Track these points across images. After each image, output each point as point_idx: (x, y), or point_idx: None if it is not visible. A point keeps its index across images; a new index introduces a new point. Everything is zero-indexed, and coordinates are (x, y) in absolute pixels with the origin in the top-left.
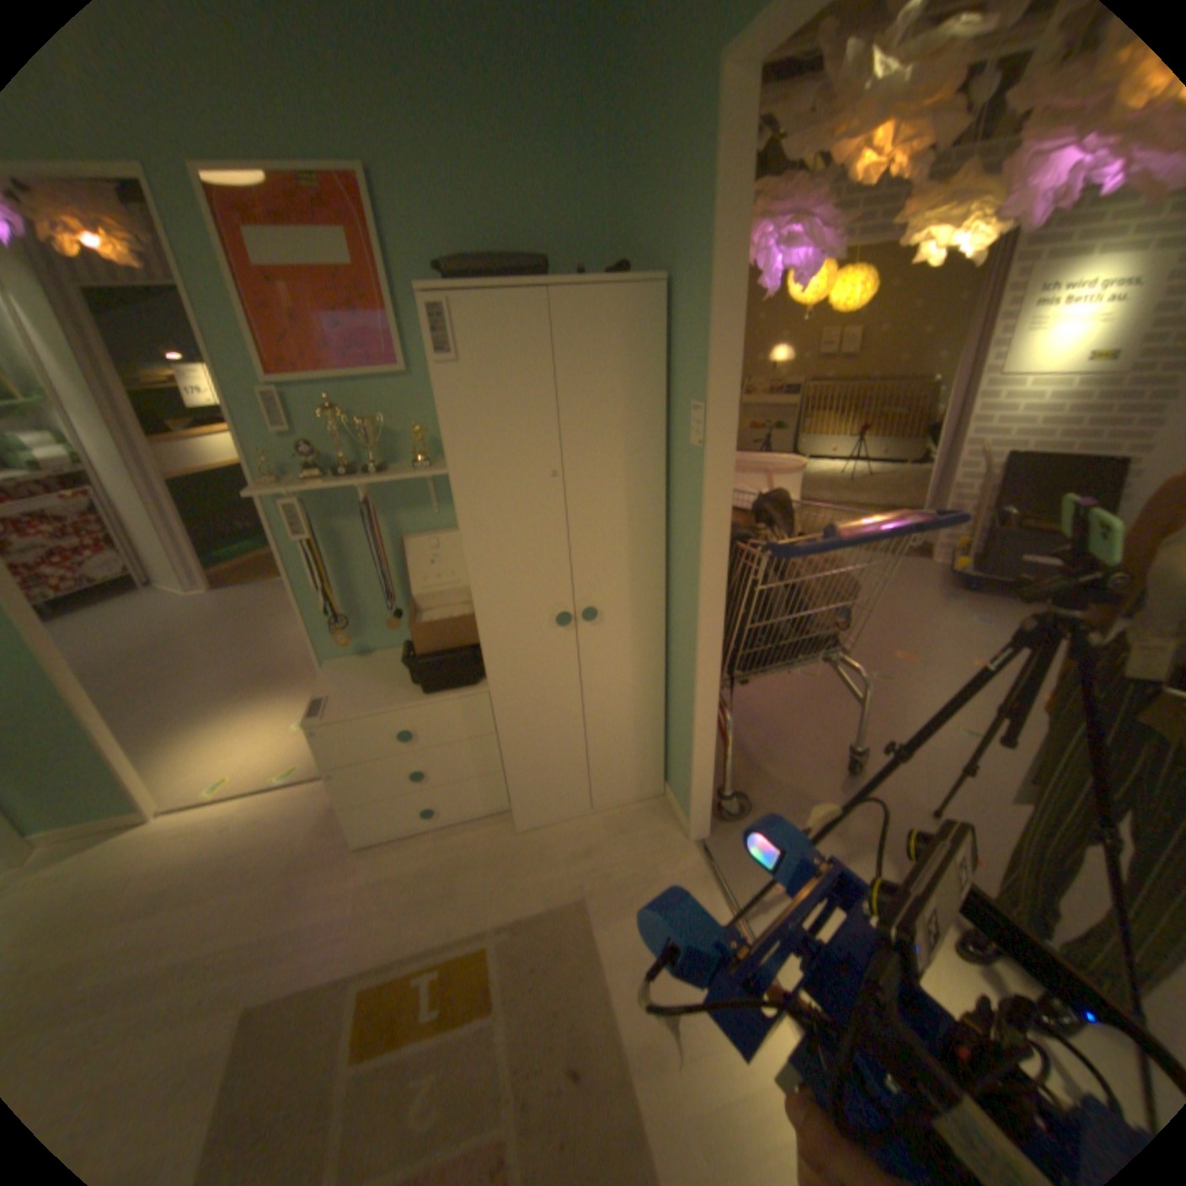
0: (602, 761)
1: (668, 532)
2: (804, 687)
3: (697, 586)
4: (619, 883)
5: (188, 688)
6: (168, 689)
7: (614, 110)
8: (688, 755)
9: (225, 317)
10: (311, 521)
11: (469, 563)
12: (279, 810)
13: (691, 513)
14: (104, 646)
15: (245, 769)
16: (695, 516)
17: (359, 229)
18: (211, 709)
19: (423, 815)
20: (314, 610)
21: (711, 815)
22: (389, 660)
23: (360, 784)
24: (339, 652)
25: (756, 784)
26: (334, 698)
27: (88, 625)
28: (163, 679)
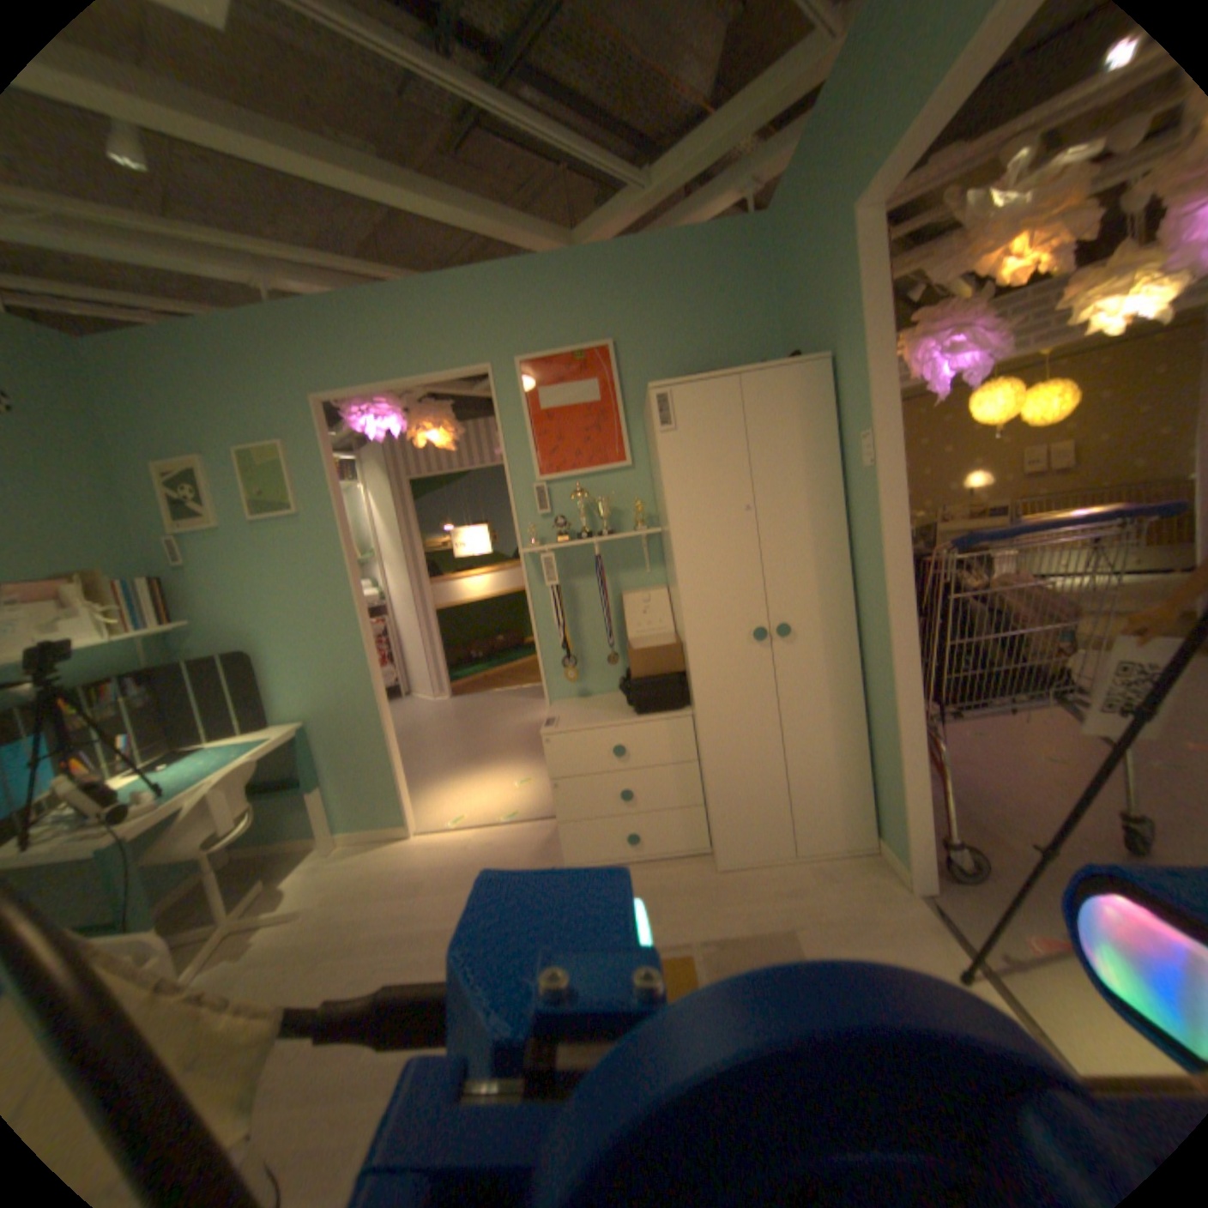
0: (804, 798)
1: (852, 556)
2: (1052, 772)
3: (884, 591)
4: (832, 923)
5: (436, 757)
6: (422, 758)
7: (781, 274)
8: (898, 784)
9: (519, 443)
10: (557, 578)
11: (679, 582)
12: (505, 838)
13: (870, 526)
14: None
15: (478, 810)
16: (874, 526)
17: (605, 379)
18: (453, 771)
19: (629, 841)
20: (550, 654)
21: (936, 863)
22: (604, 699)
23: (579, 797)
24: (565, 694)
25: (995, 854)
26: (562, 718)
27: None
28: (419, 751)
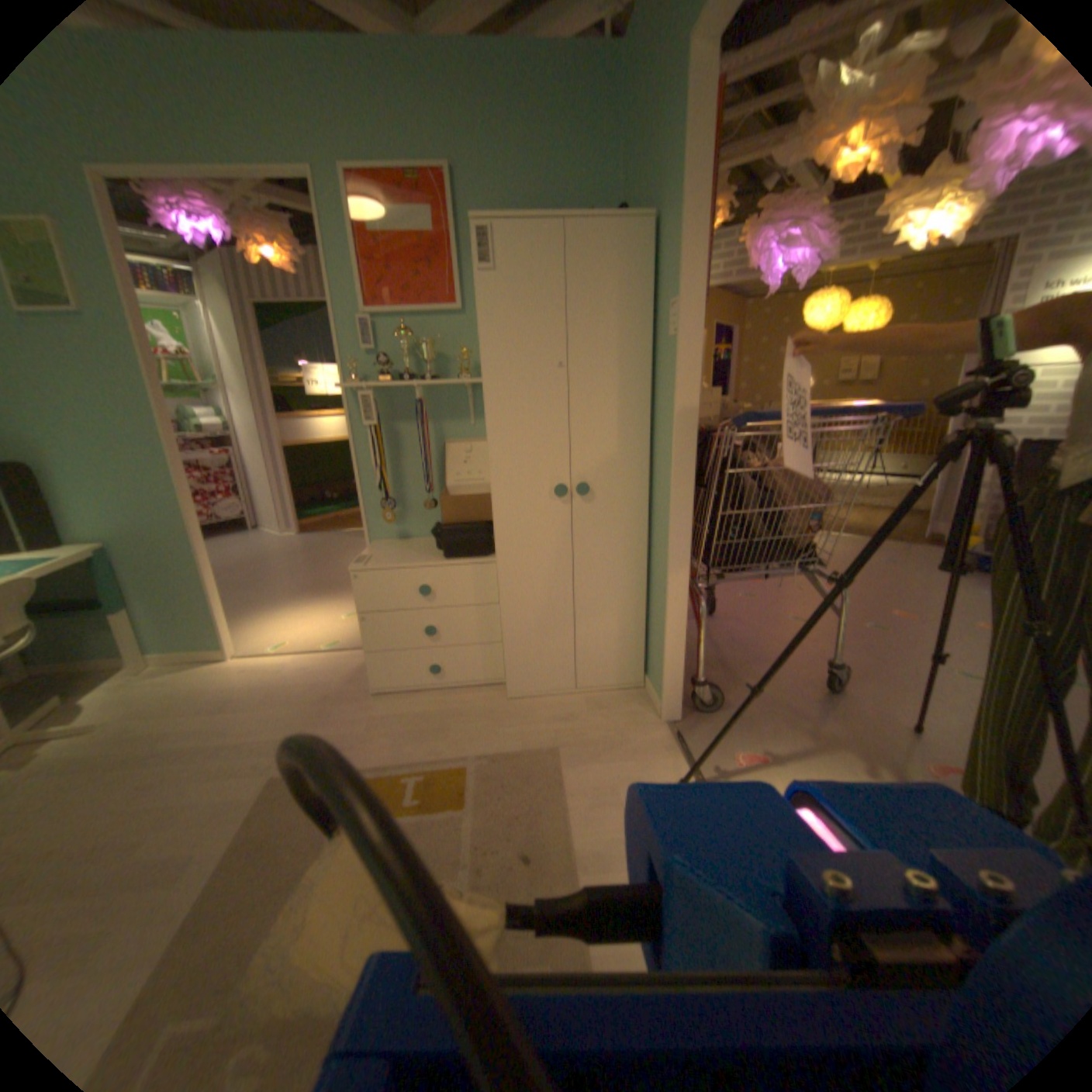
0: (586, 640)
1: (652, 426)
2: (793, 628)
3: (670, 460)
4: (590, 742)
5: (270, 588)
6: (256, 588)
7: (628, 119)
8: (662, 632)
9: (342, 267)
10: (378, 418)
11: (488, 433)
12: (321, 664)
13: (667, 397)
14: (217, 560)
15: (301, 638)
16: (670, 397)
17: (439, 207)
18: (284, 602)
19: (431, 670)
20: (371, 496)
21: (682, 696)
22: (421, 543)
23: (385, 631)
24: (385, 535)
25: (733, 690)
26: (375, 557)
27: (209, 548)
28: (254, 582)
